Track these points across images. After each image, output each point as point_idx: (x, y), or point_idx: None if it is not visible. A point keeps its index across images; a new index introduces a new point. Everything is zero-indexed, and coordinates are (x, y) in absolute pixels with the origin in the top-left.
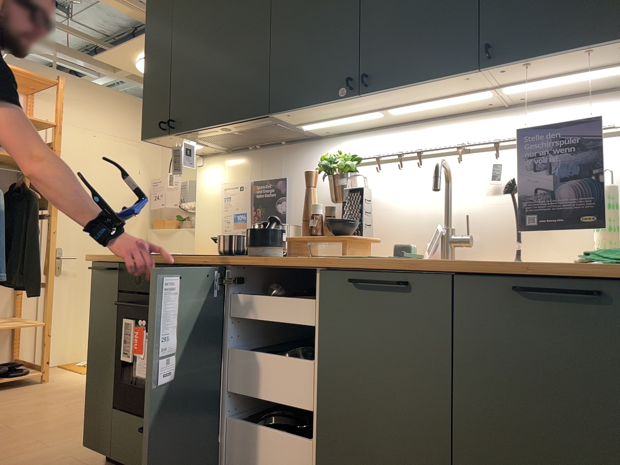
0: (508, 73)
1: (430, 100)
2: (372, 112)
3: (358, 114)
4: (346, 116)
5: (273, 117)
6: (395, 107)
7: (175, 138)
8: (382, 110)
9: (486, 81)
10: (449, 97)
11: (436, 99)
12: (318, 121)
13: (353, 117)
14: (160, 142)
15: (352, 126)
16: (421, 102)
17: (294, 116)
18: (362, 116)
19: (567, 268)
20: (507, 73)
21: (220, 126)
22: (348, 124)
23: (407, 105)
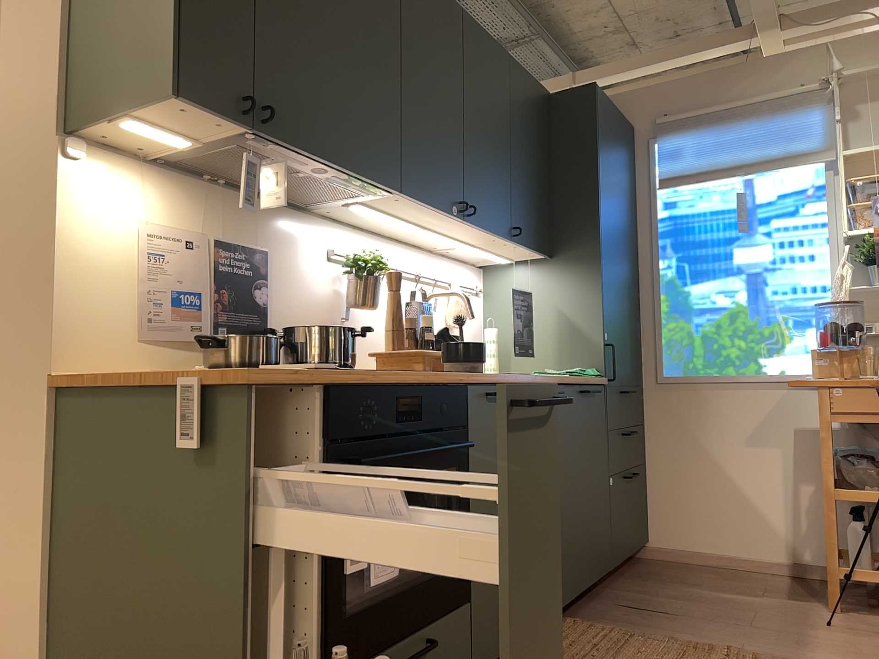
0: (506, 244)
1: (451, 235)
2: (419, 224)
3: (410, 220)
4: (402, 217)
5: (383, 191)
6: (433, 229)
7: (222, 128)
8: (425, 226)
9: (492, 242)
10: (459, 239)
11: (454, 237)
12: (379, 209)
13: (400, 221)
14: (176, 111)
15: (354, 217)
16: (447, 234)
17: (391, 200)
18: (408, 223)
19: (586, 380)
20: (505, 244)
21: (334, 167)
22: (360, 216)
23: (440, 232)
